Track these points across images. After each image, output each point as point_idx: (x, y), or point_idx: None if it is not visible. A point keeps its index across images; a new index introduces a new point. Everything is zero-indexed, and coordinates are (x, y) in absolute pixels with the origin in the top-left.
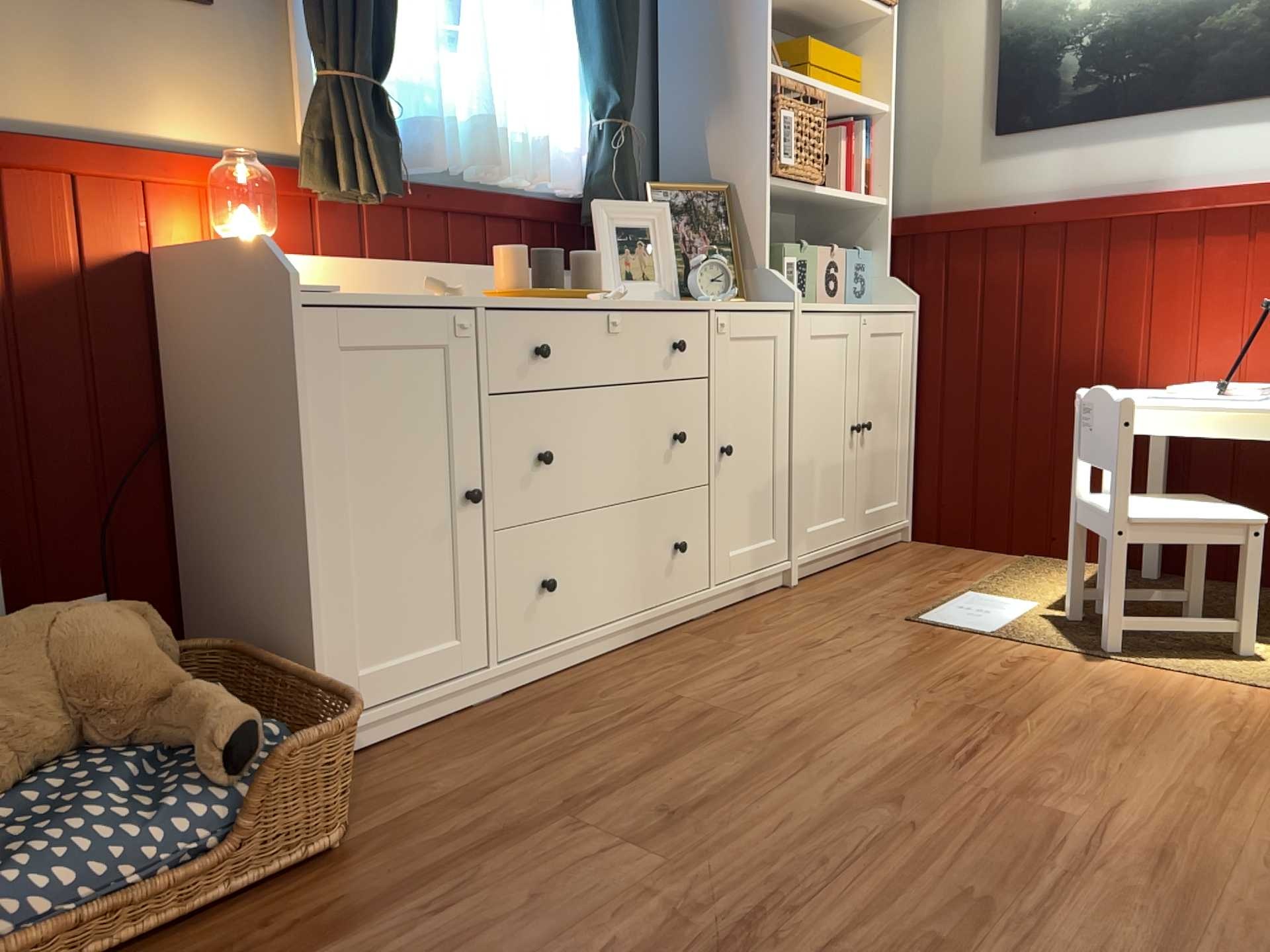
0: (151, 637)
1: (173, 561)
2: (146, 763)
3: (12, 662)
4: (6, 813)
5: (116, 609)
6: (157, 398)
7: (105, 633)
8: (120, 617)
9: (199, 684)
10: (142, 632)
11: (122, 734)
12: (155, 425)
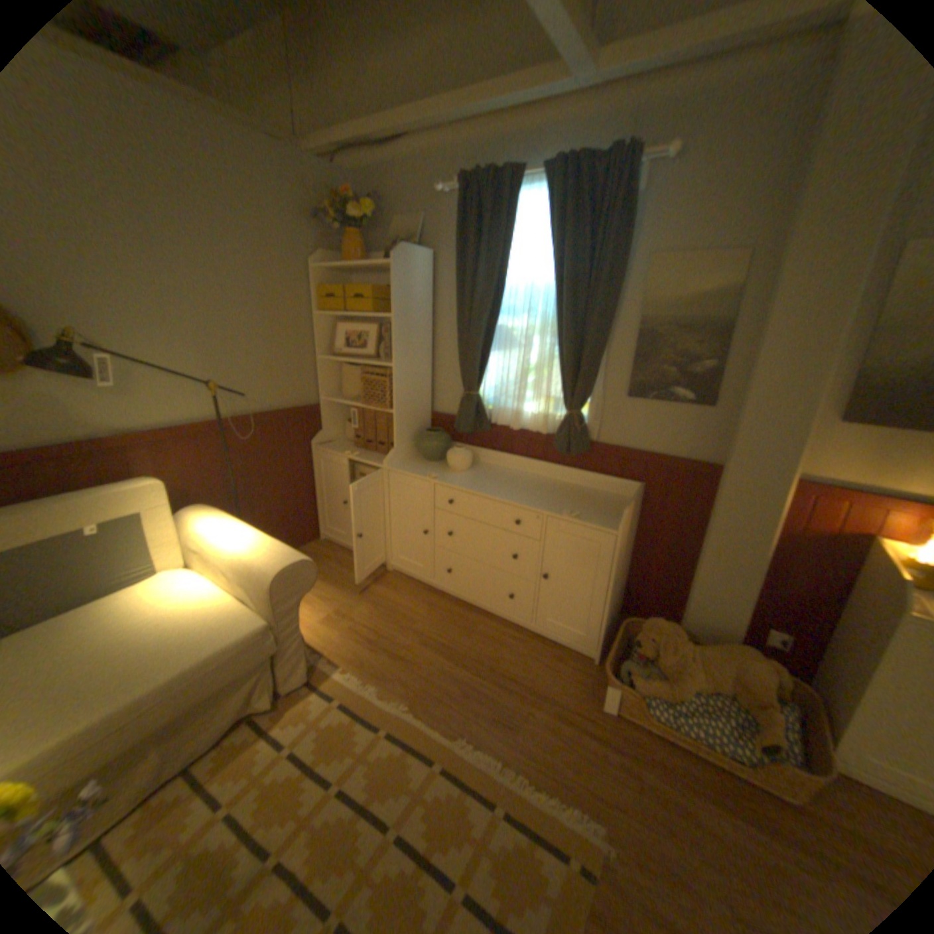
0: (777, 684)
1: (826, 643)
2: (746, 723)
3: (727, 665)
4: (704, 702)
5: (770, 668)
6: (851, 587)
7: (758, 676)
8: (768, 673)
9: (778, 716)
10: (773, 682)
11: (747, 707)
12: (844, 596)
